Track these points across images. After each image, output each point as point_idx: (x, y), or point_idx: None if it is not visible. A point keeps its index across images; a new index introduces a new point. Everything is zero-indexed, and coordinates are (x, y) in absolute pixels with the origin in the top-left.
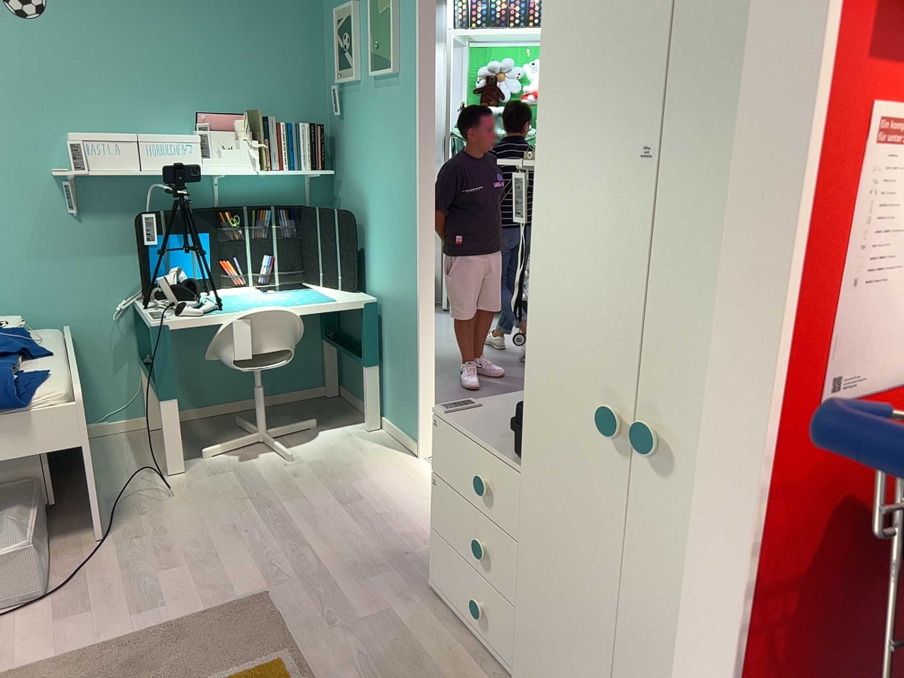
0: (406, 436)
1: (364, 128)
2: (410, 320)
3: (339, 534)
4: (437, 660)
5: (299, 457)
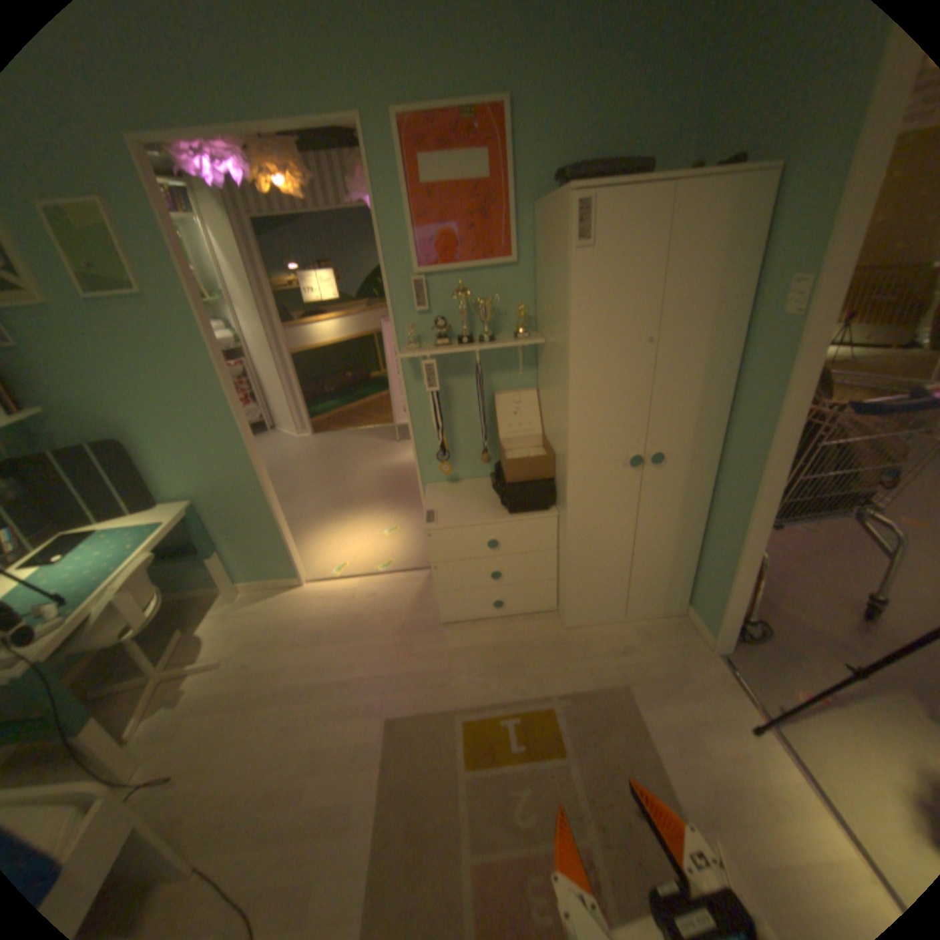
0: (276, 581)
1: (81, 355)
2: (251, 501)
3: (351, 658)
4: (500, 640)
5: (219, 659)
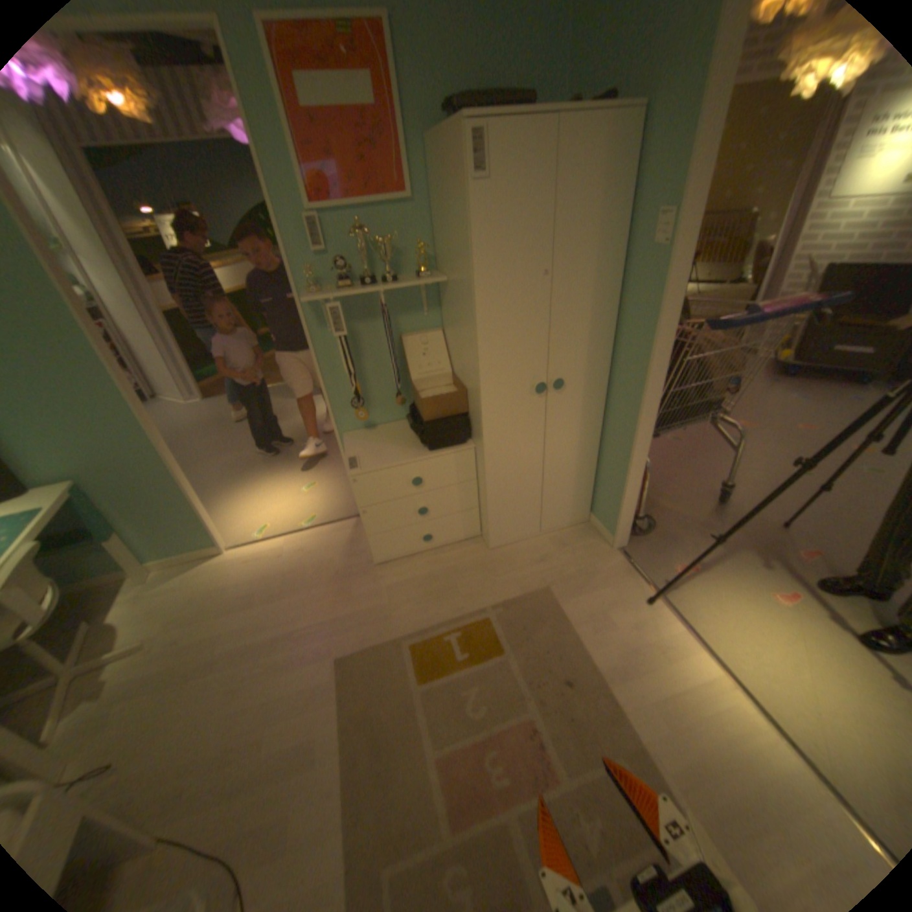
0: (191, 552)
1: None
2: (148, 471)
3: (288, 611)
4: (433, 569)
5: (140, 640)
